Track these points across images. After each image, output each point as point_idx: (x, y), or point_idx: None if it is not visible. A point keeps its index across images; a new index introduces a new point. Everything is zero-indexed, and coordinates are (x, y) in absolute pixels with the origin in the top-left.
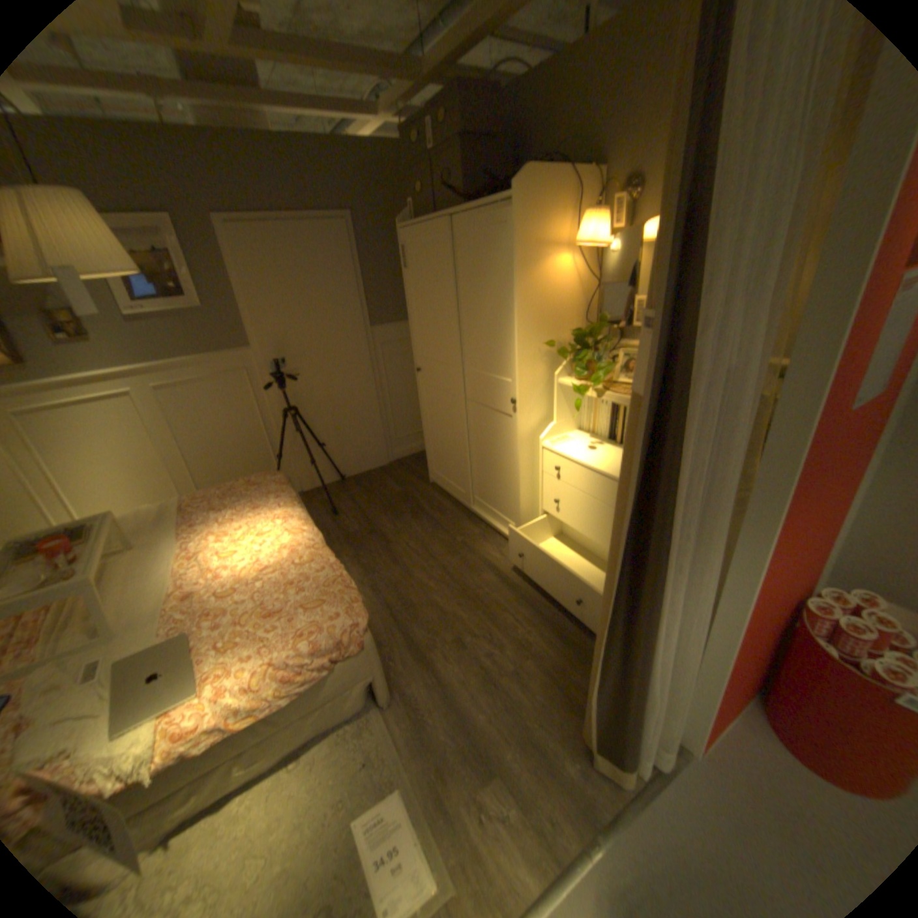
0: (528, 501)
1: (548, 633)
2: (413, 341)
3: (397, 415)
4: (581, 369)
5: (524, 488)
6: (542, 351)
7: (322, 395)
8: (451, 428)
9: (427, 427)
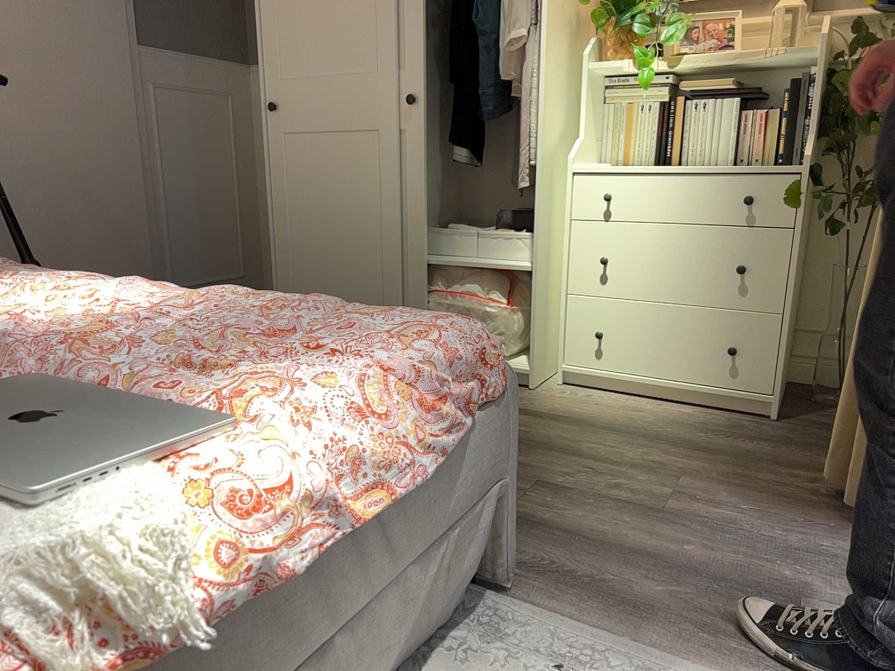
0: (544, 279)
1: (671, 451)
2: (264, 50)
3: (180, 235)
4: (643, 24)
5: (542, 251)
6: (565, 12)
7: (36, 156)
8: (355, 198)
9: (284, 221)
